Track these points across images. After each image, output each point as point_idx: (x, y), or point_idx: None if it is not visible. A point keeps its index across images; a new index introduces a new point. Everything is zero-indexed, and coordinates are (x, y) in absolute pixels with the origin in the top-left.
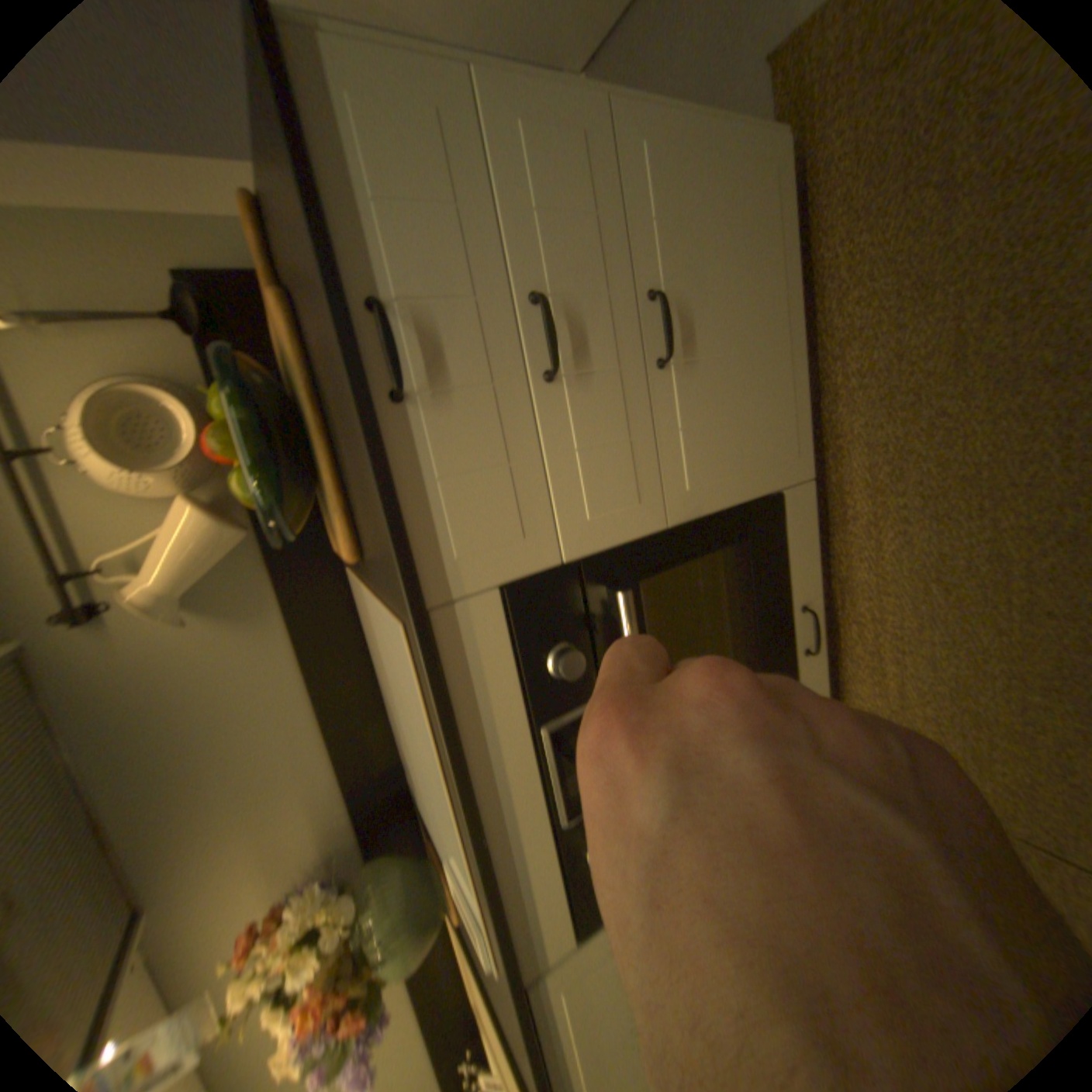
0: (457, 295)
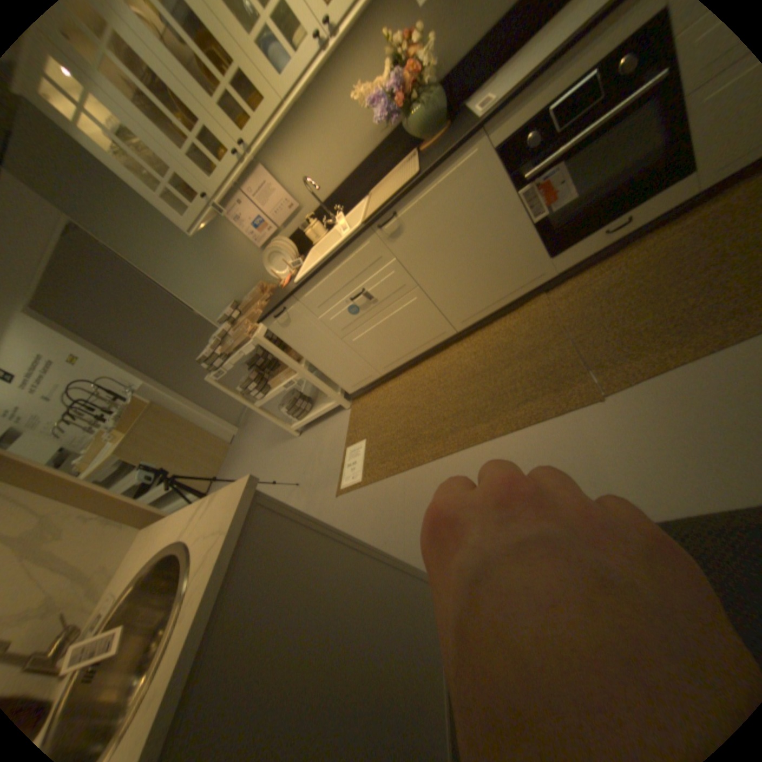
0: None
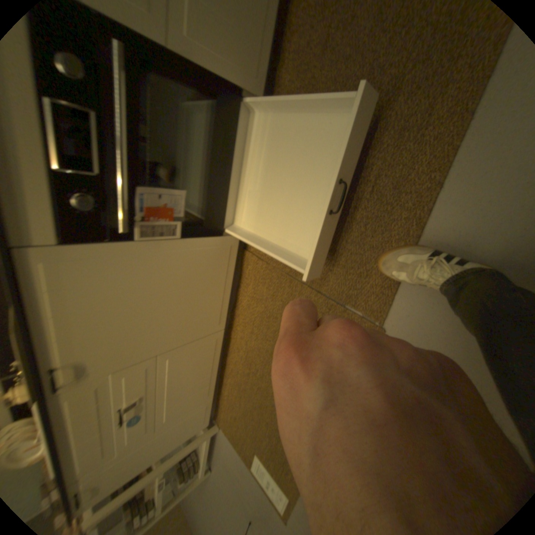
0: None
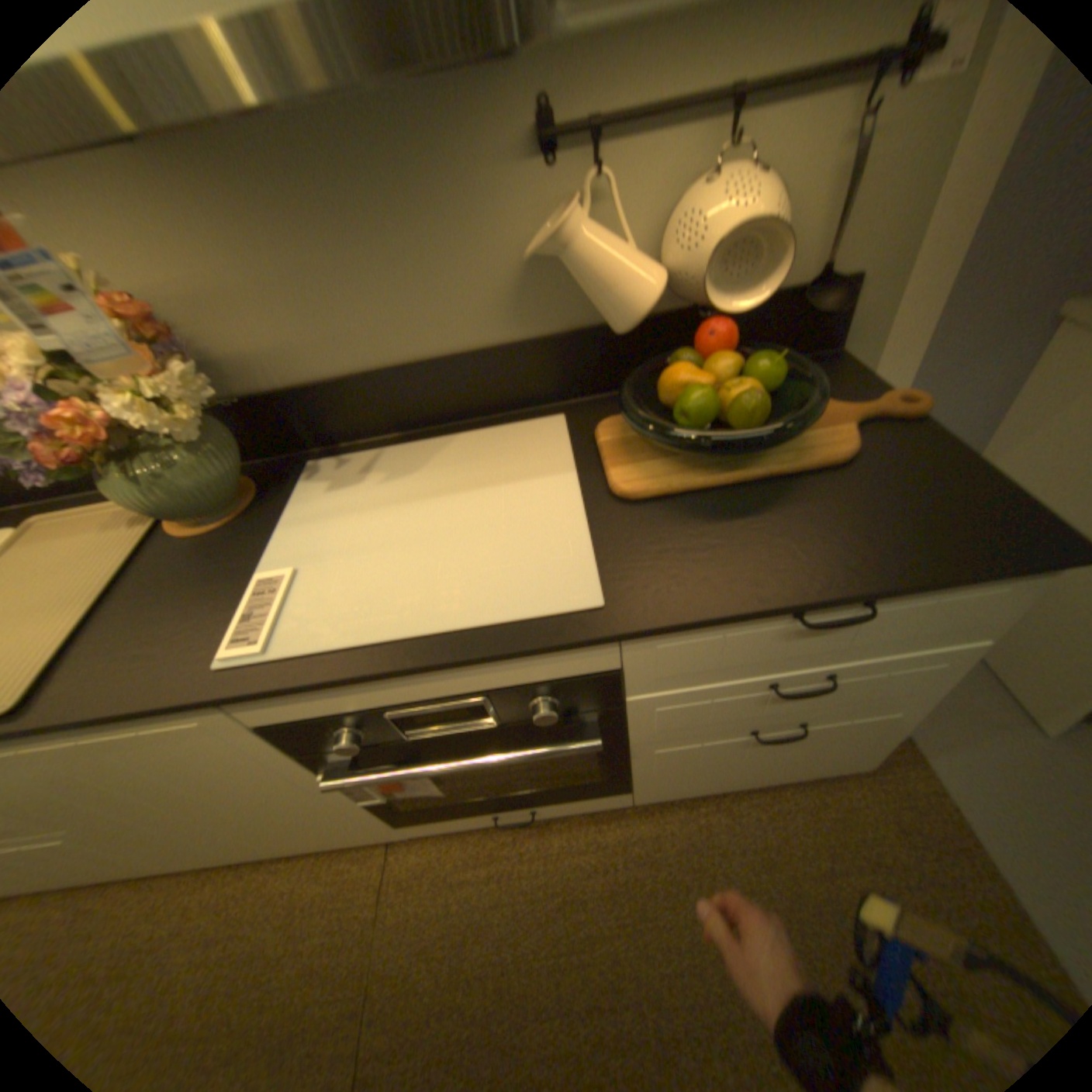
0: (856, 639)
